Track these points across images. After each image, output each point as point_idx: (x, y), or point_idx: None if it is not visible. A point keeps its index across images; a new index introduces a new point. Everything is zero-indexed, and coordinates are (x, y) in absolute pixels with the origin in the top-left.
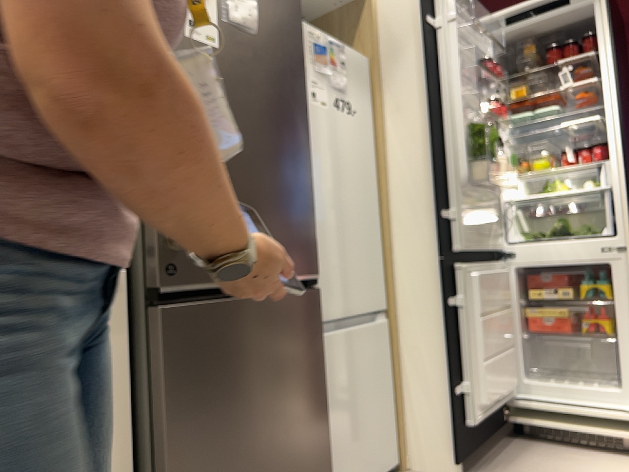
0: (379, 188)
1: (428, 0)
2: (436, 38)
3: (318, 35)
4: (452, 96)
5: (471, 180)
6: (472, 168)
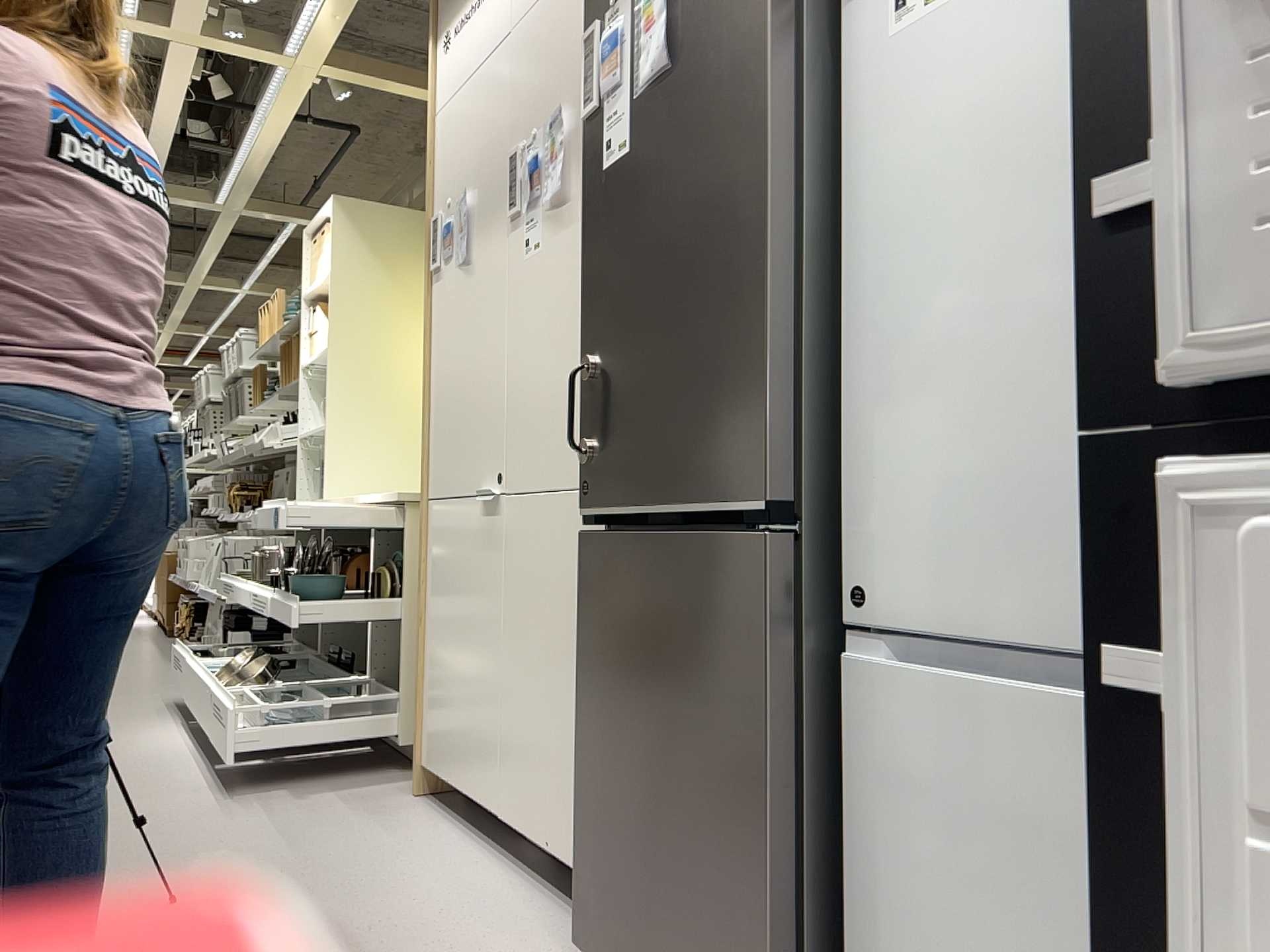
0: None
1: None
2: None
3: None
4: None
5: None
6: None
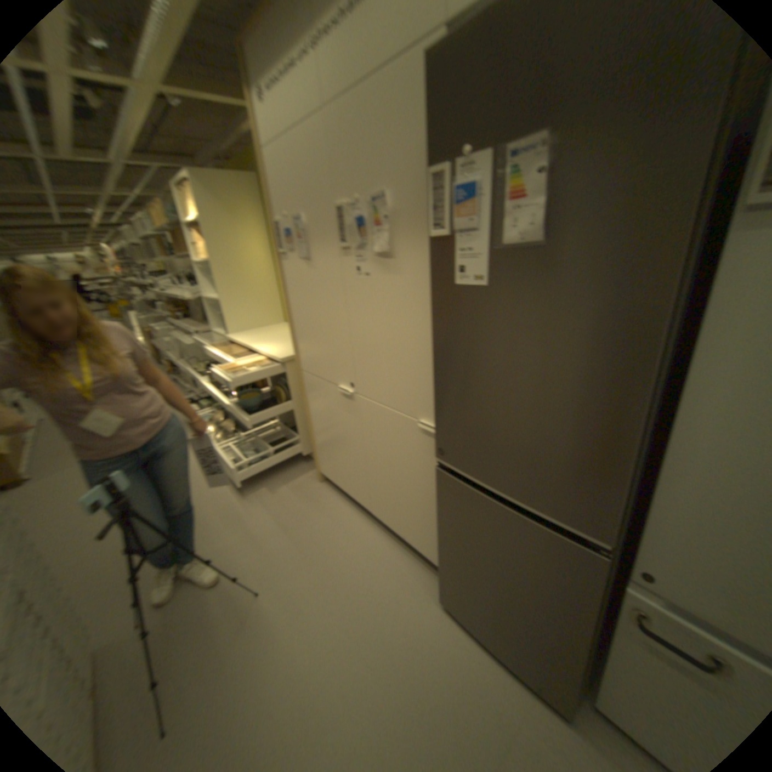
0: None
1: None
2: None
3: None
4: None
5: None
6: None
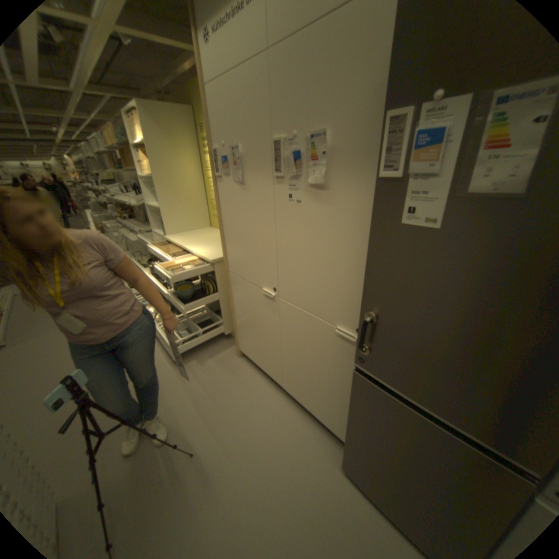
0: None
1: None
2: None
3: None
4: None
5: None
6: None
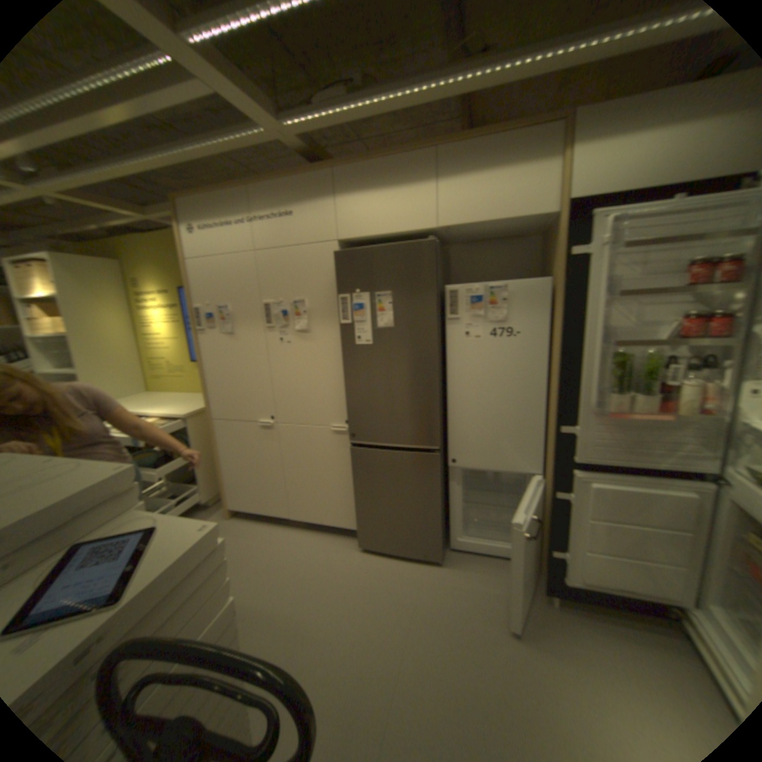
0: (551, 387)
1: (579, 230)
2: (588, 267)
3: (477, 288)
4: (594, 326)
5: (606, 407)
6: (610, 397)
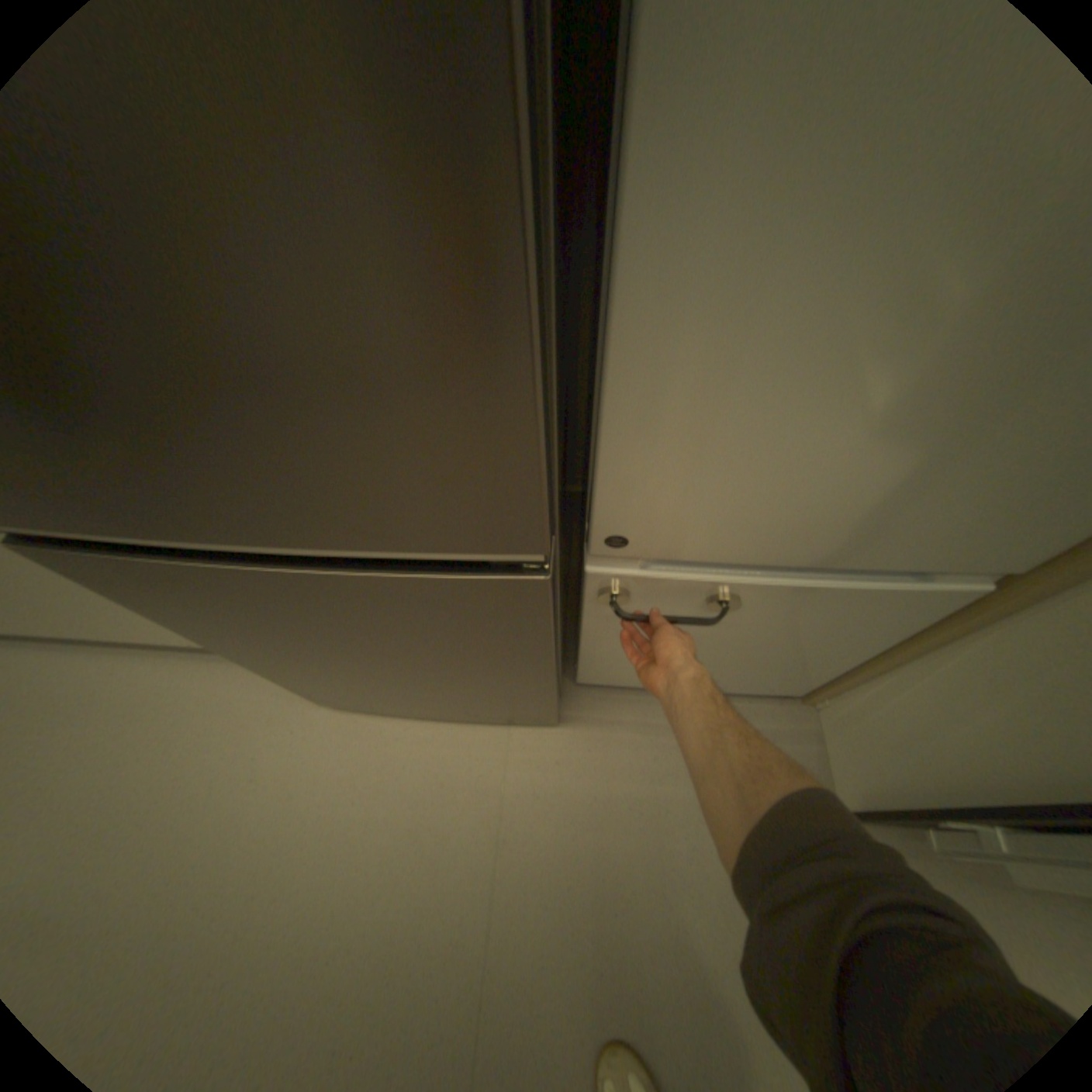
0: None
1: None
2: None
3: None
4: None
5: None
6: None
